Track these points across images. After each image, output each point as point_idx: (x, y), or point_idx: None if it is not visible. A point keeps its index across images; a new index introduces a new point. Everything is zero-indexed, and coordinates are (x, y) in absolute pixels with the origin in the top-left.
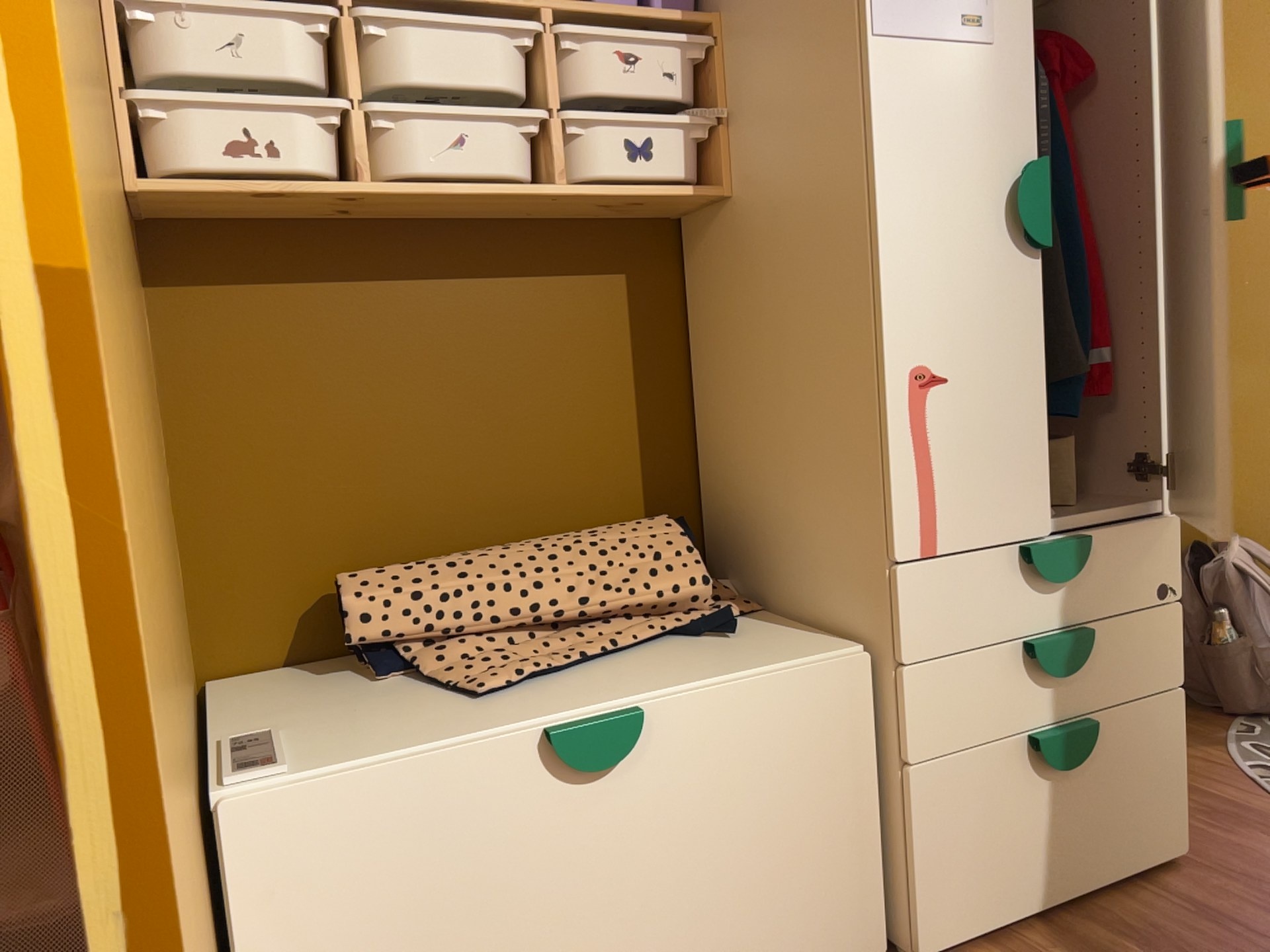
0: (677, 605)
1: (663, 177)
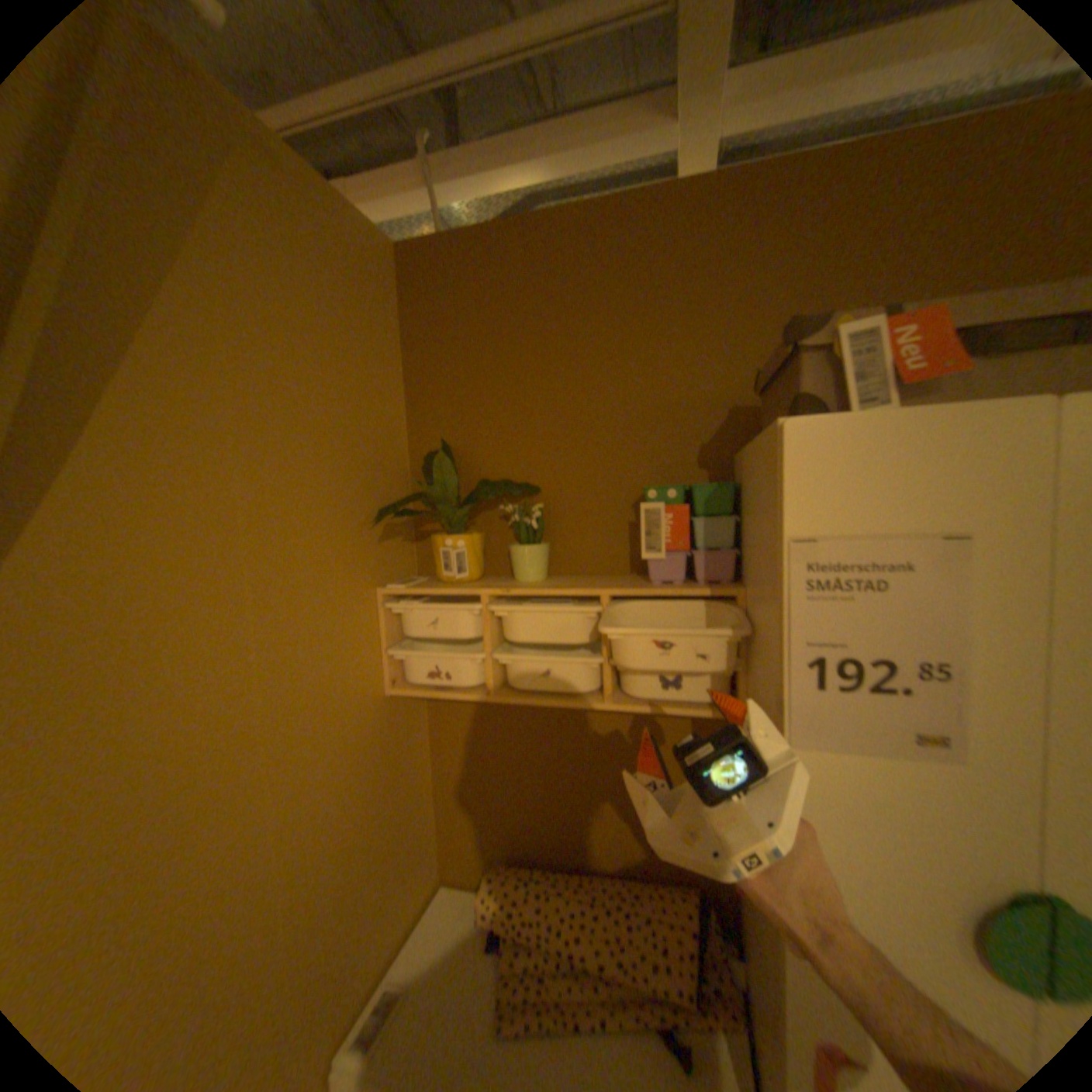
0: (666, 1001)
1: (688, 702)
